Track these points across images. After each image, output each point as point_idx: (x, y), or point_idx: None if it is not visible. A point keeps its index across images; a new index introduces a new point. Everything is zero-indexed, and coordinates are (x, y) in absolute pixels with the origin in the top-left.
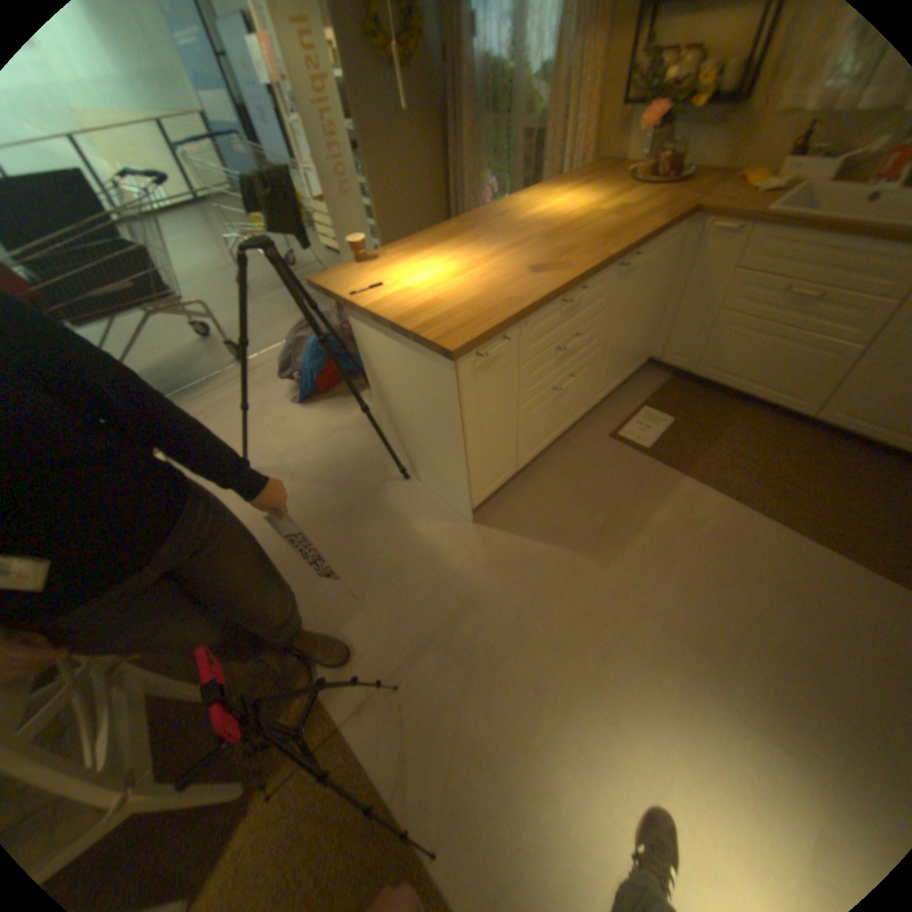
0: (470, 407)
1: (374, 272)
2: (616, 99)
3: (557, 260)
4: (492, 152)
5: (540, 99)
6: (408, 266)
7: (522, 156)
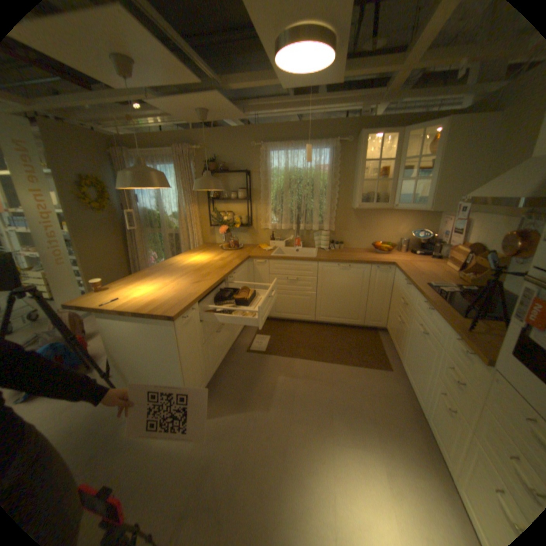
0: (182, 345)
1: (109, 295)
2: (206, 225)
3: (204, 278)
4: (152, 242)
5: (174, 224)
6: (129, 290)
7: (169, 244)
